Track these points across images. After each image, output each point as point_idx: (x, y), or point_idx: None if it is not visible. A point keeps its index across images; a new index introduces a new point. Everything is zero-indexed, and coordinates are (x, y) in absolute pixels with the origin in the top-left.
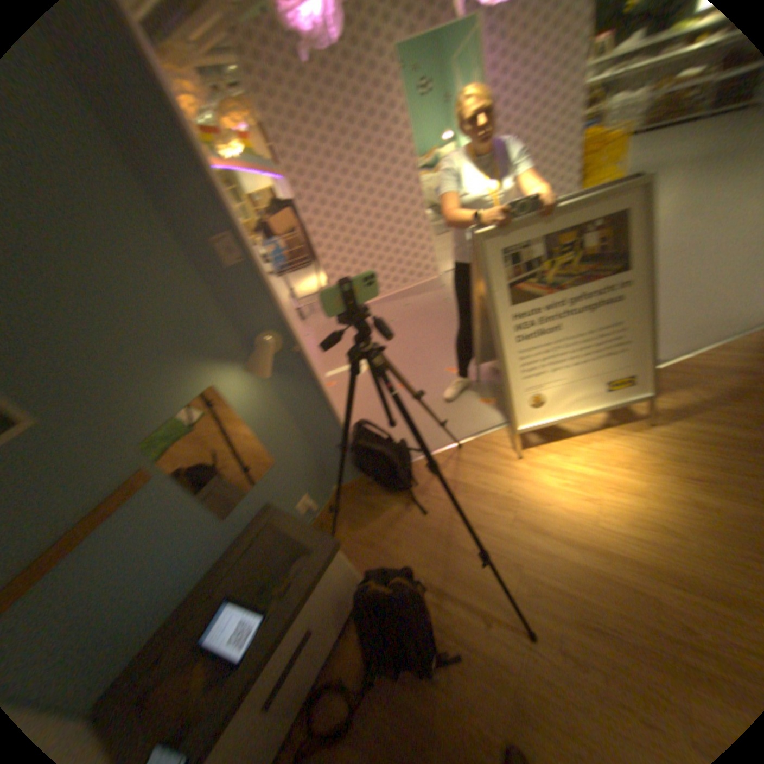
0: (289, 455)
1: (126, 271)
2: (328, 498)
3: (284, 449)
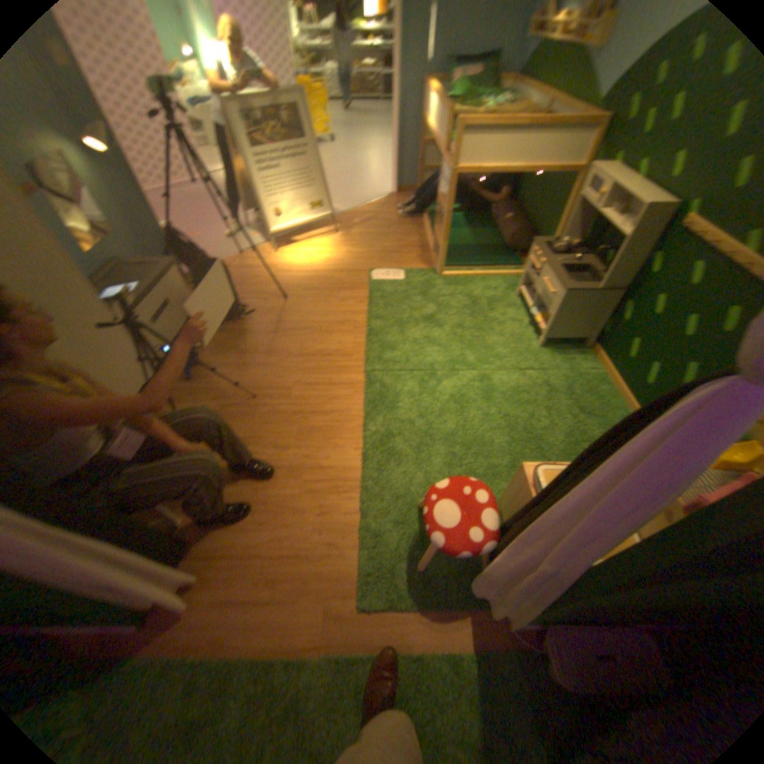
0: (117, 234)
1: None
2: None
3: (113, 227)
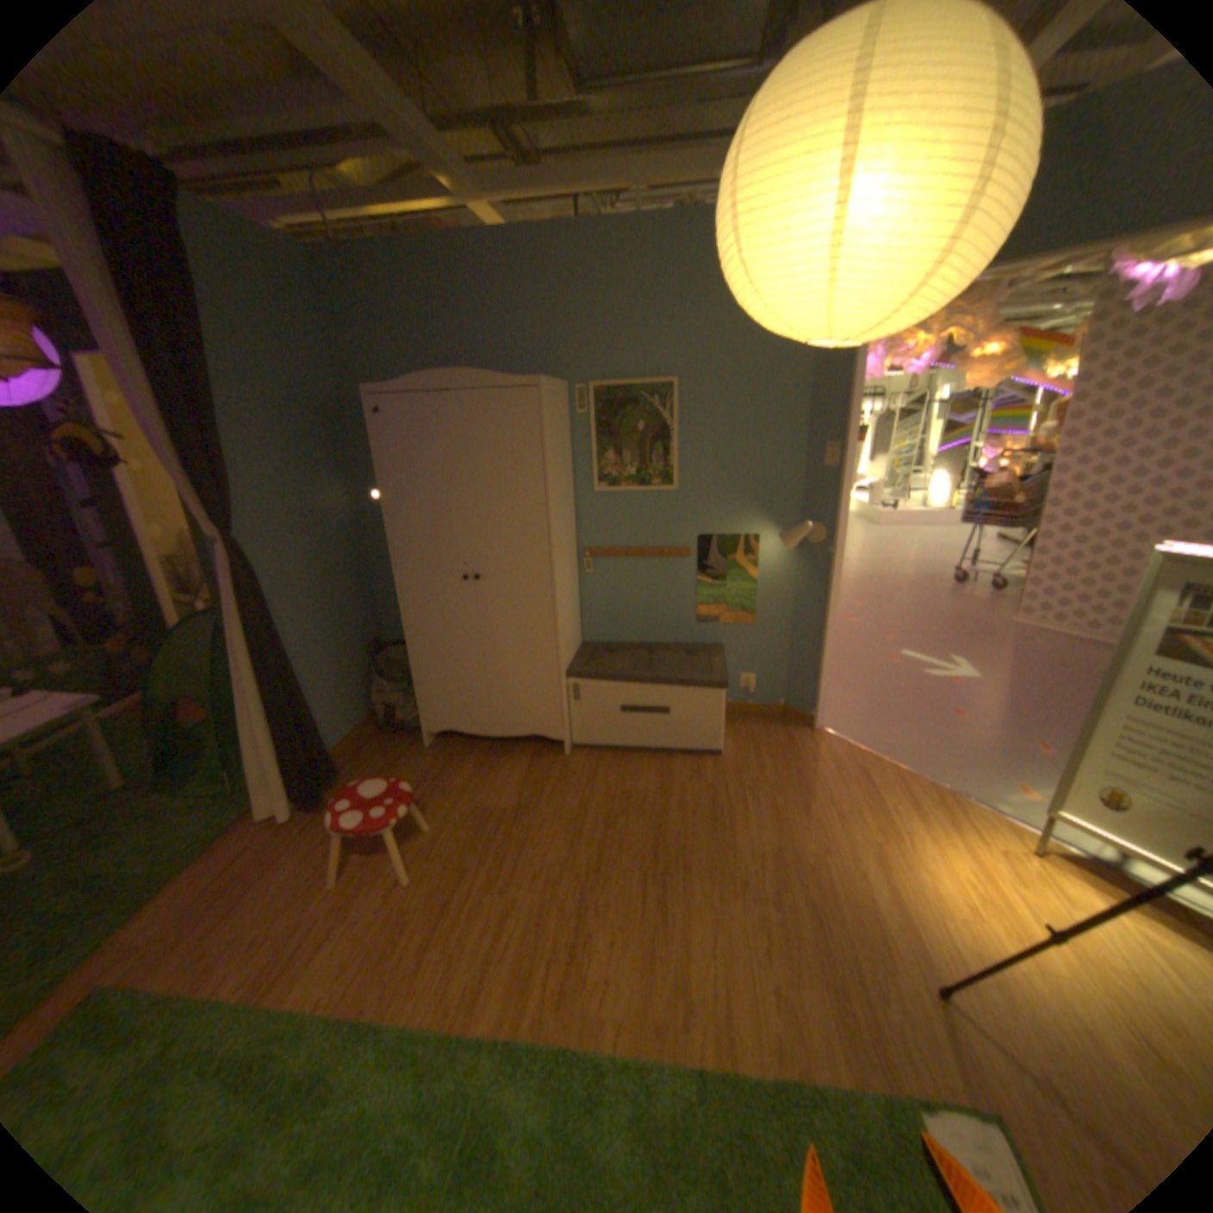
0: (765, 631)
1: (763, 442)
2: (767, 703)
3: (766, 622)
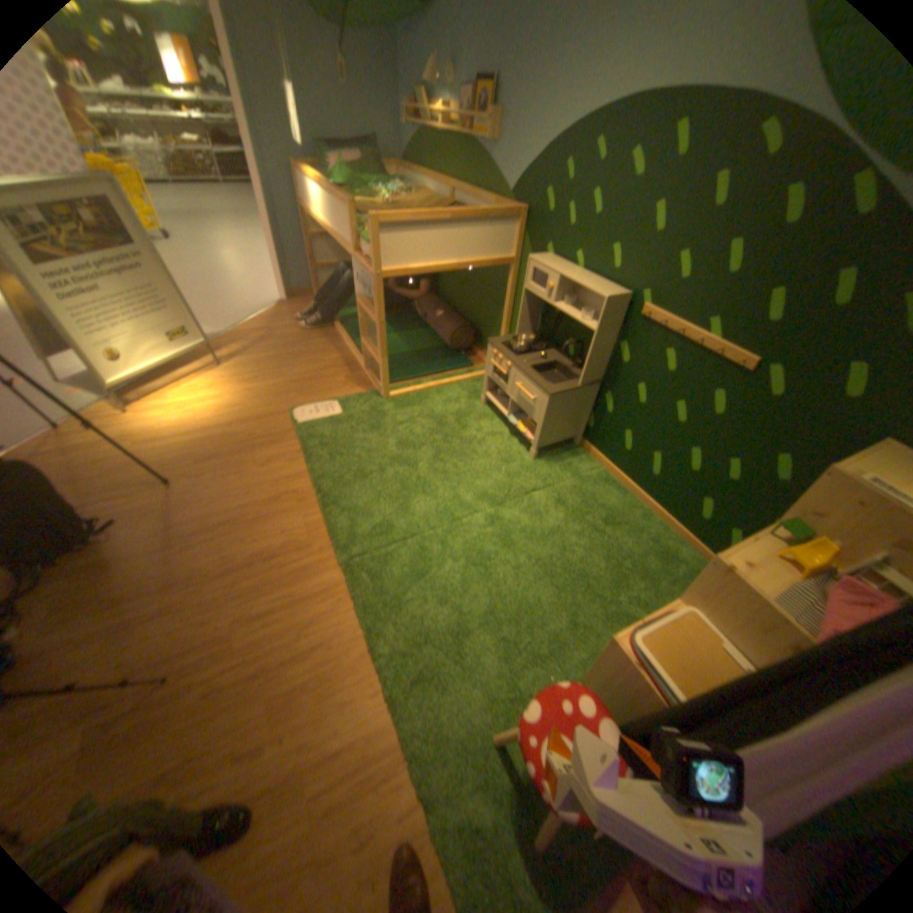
0: None
1: None
2: None
3: None
